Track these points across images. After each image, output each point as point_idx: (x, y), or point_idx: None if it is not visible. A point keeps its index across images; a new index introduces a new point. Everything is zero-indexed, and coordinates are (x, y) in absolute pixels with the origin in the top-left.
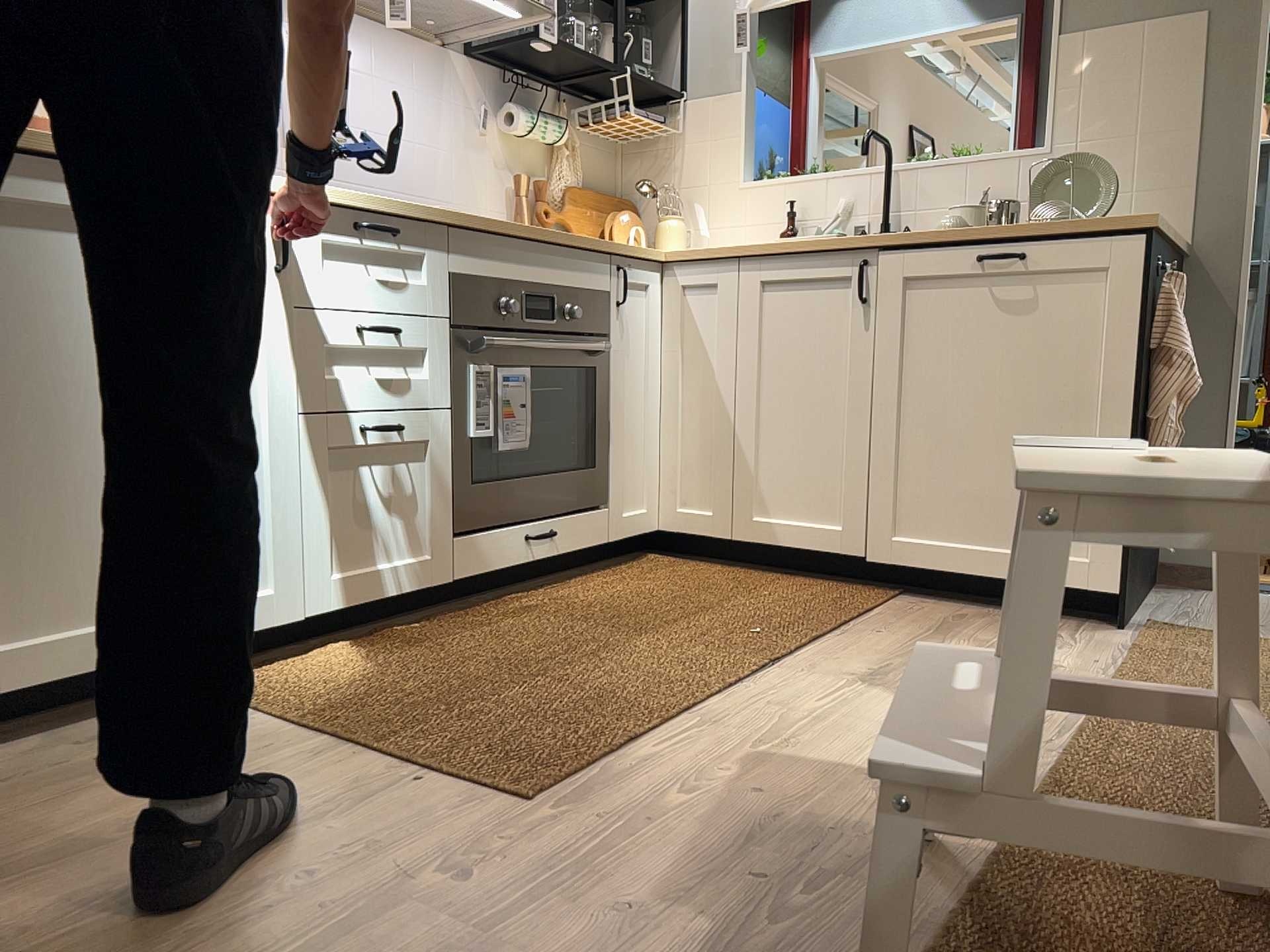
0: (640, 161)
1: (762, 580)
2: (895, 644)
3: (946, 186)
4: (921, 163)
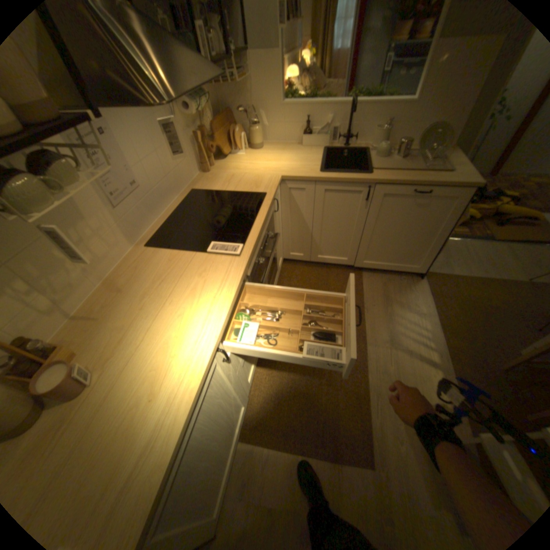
0: (227, 83)
1: (323, 274)
2: (384, 314)
3: (374, 111)
4: (360, 91)
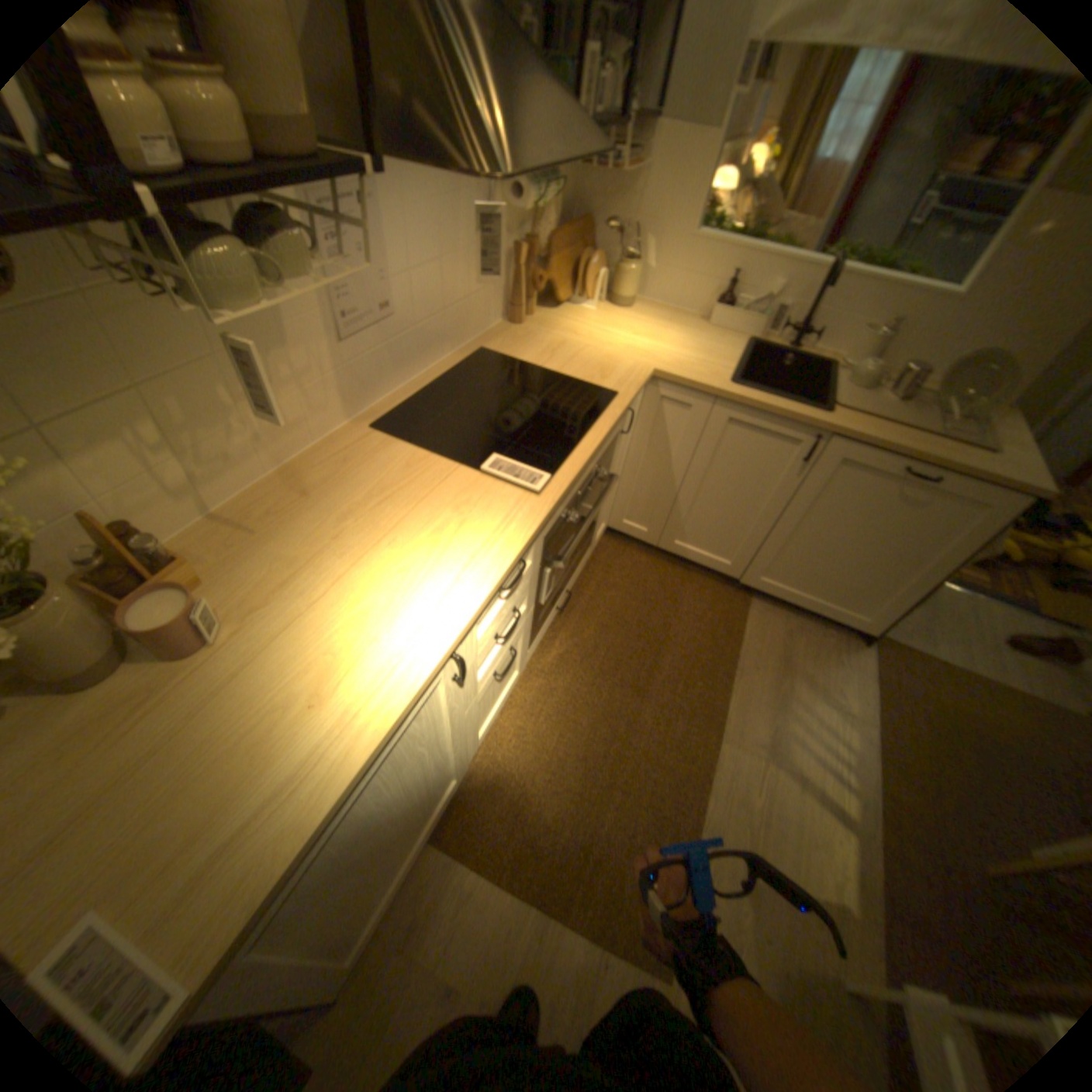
0: (601, 170)
1: (673, 580)
2: (771, 691)
3: (869, 295)
4: (852, 250)
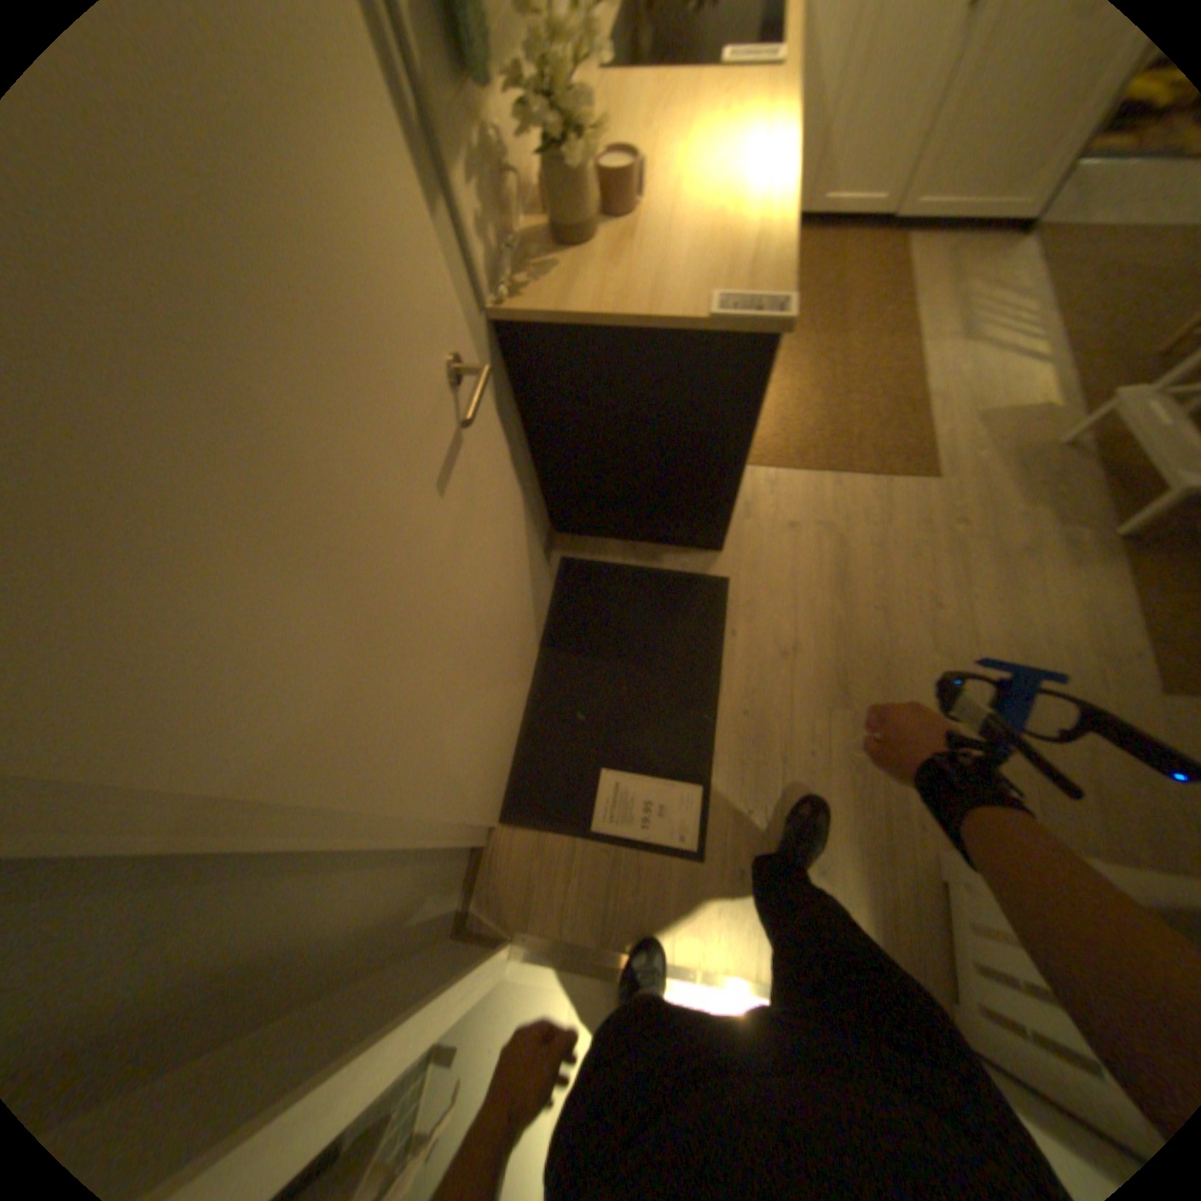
0: None
1: (833, 241)
2: (954, 294)
3: None
4: None
